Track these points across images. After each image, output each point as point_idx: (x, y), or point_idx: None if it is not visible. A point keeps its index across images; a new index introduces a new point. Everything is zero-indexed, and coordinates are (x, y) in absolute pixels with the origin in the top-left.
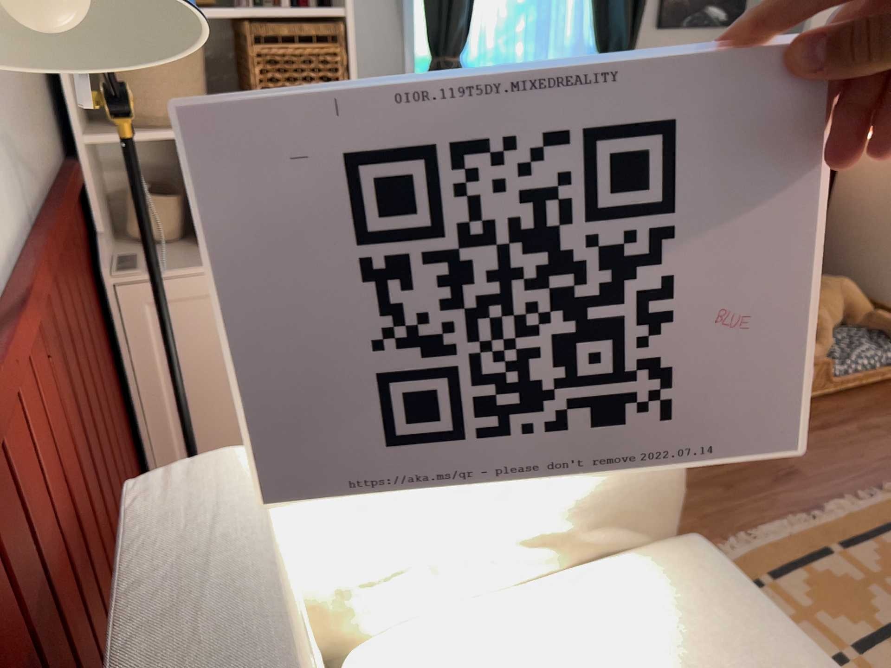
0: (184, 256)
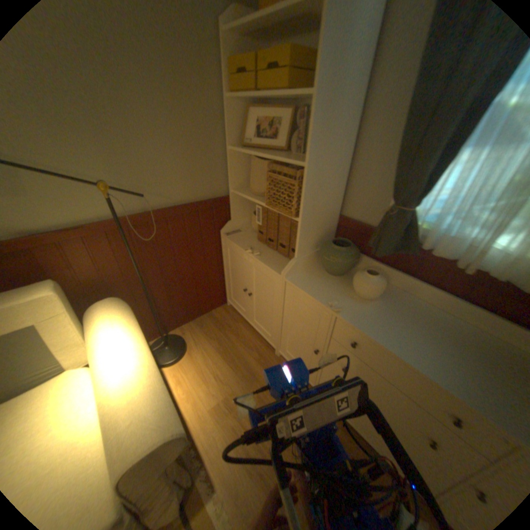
0: (248, 239)
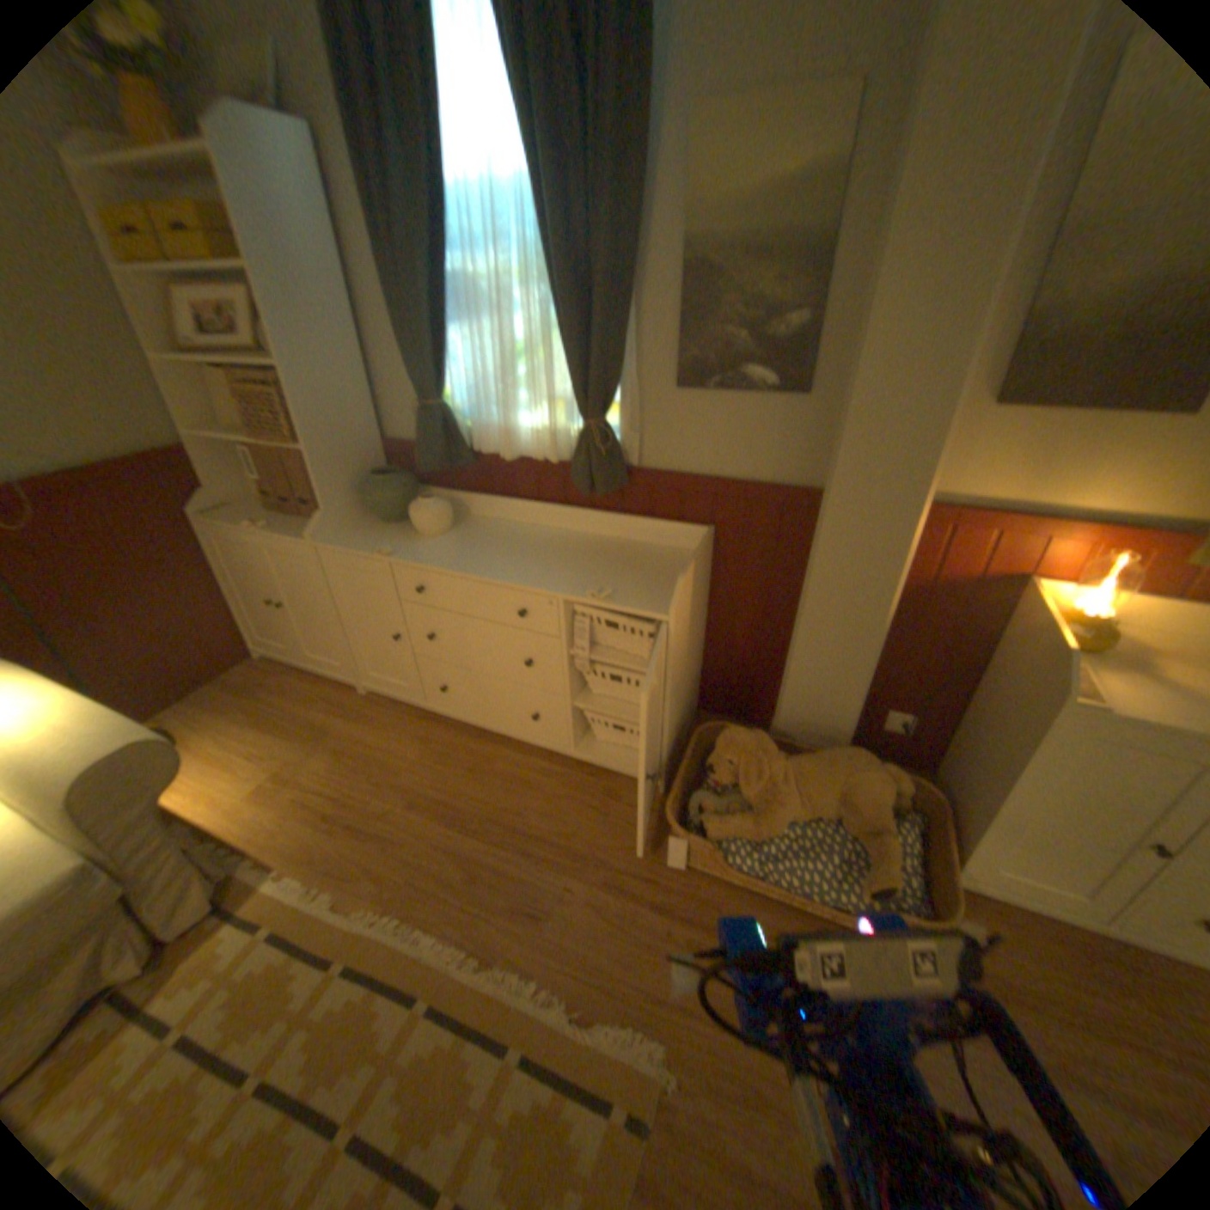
0: (244, 512)
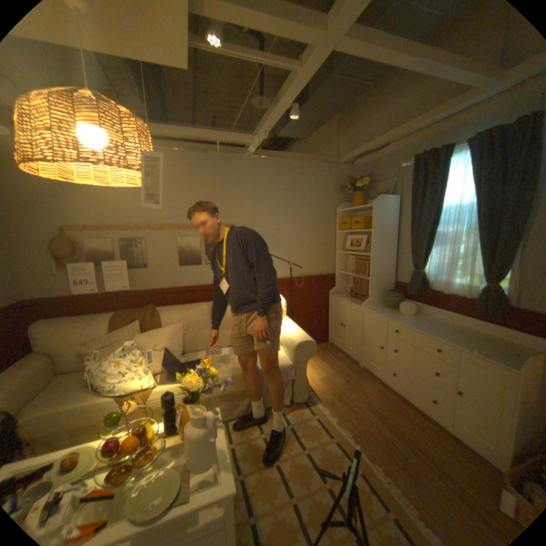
0: (344, 296)
